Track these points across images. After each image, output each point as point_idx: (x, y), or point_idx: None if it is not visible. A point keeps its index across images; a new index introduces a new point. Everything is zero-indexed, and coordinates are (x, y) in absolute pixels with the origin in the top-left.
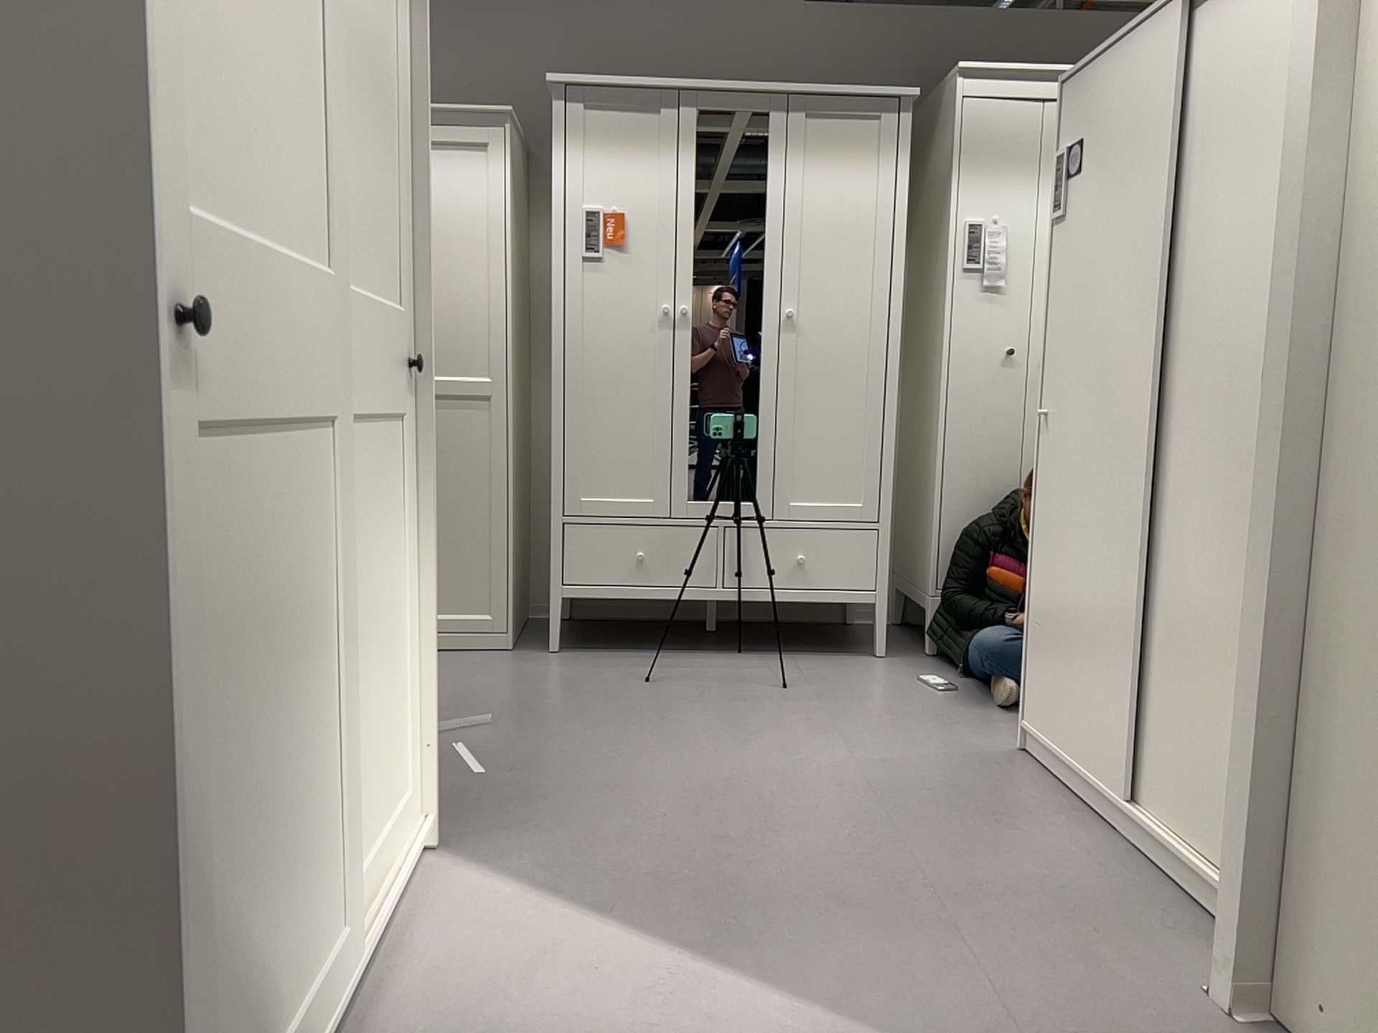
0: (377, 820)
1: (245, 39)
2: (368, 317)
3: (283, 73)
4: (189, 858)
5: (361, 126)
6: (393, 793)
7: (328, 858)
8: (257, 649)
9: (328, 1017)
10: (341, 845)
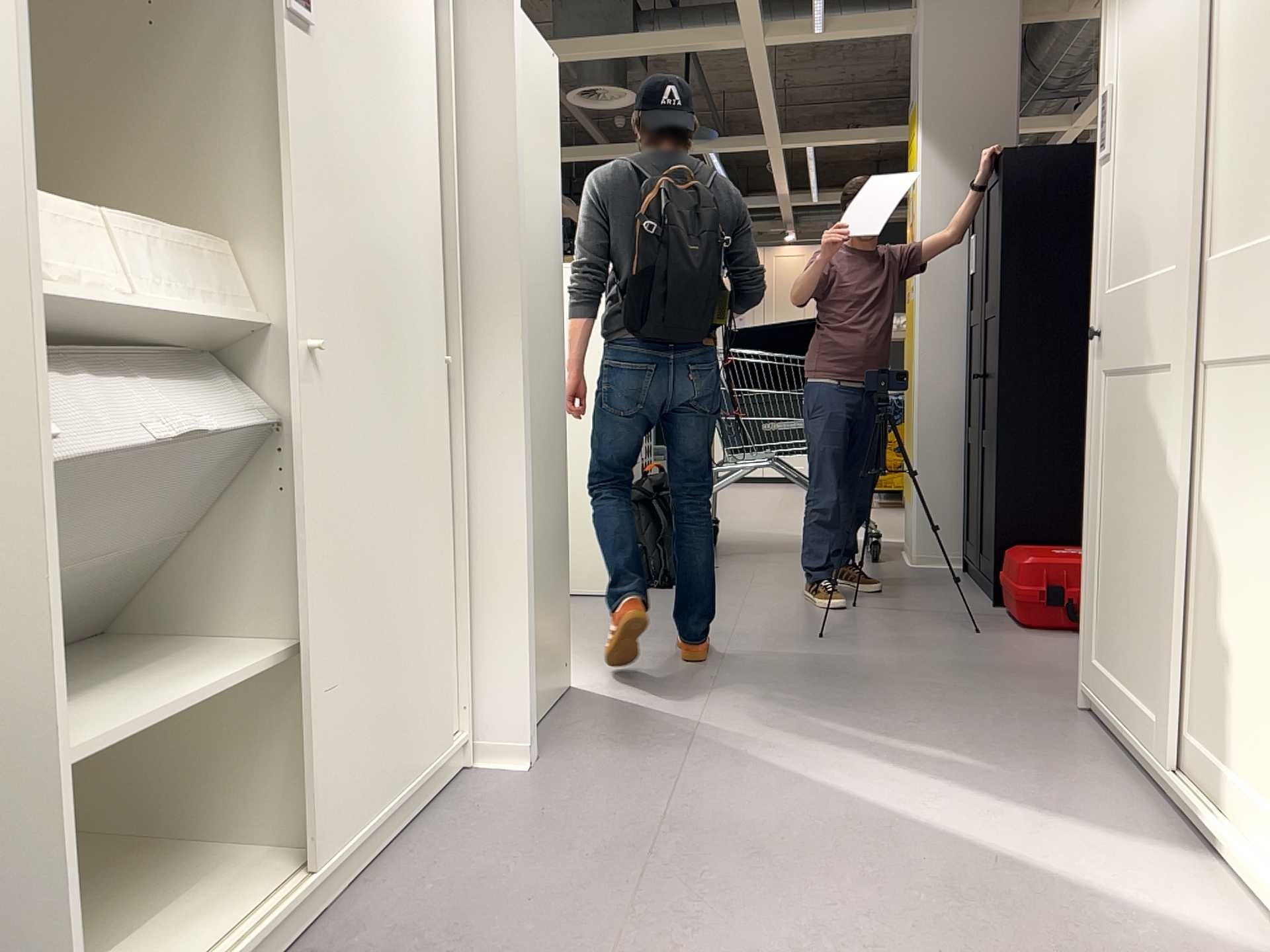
0: (1236, 755)
1: (1135, 182)
2: (1256, 257)
3: (1154, 170)
4: (1093, 526)
5: (1266, 74)
6: (1267, 781)
7: (1150, 646)
8: (1121, 472)
9: (1135, 732)
10: (1153, 651)
